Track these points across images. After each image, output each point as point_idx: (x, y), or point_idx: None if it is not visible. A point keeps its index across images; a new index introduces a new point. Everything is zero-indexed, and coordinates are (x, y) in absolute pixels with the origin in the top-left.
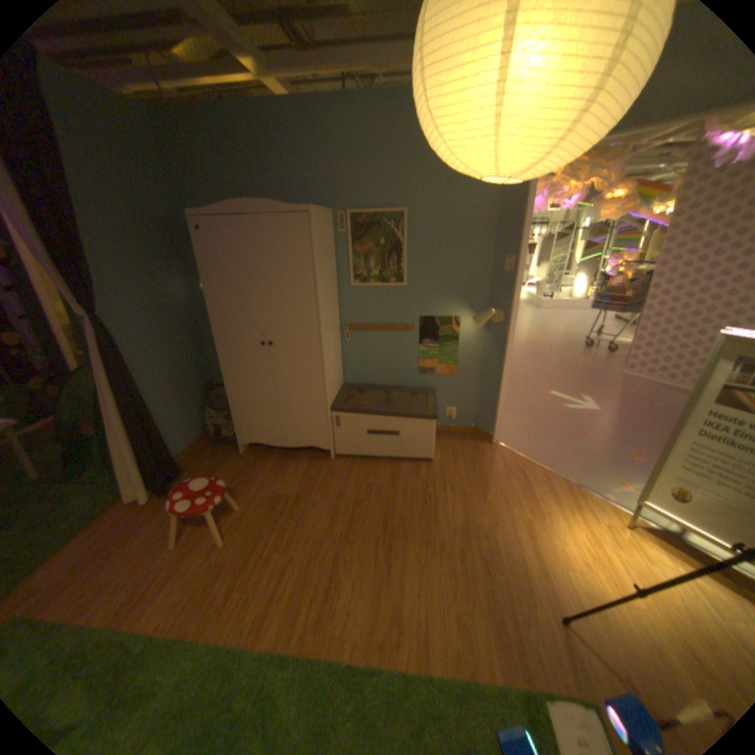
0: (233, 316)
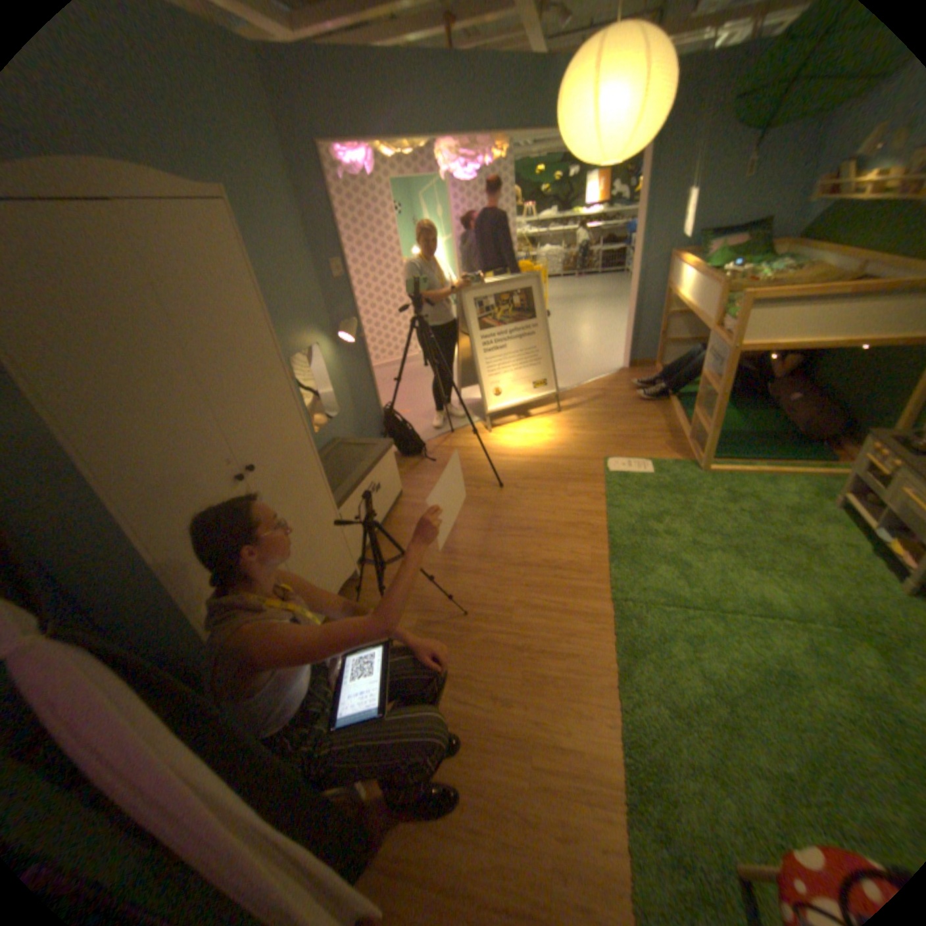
0: (161, 462)
